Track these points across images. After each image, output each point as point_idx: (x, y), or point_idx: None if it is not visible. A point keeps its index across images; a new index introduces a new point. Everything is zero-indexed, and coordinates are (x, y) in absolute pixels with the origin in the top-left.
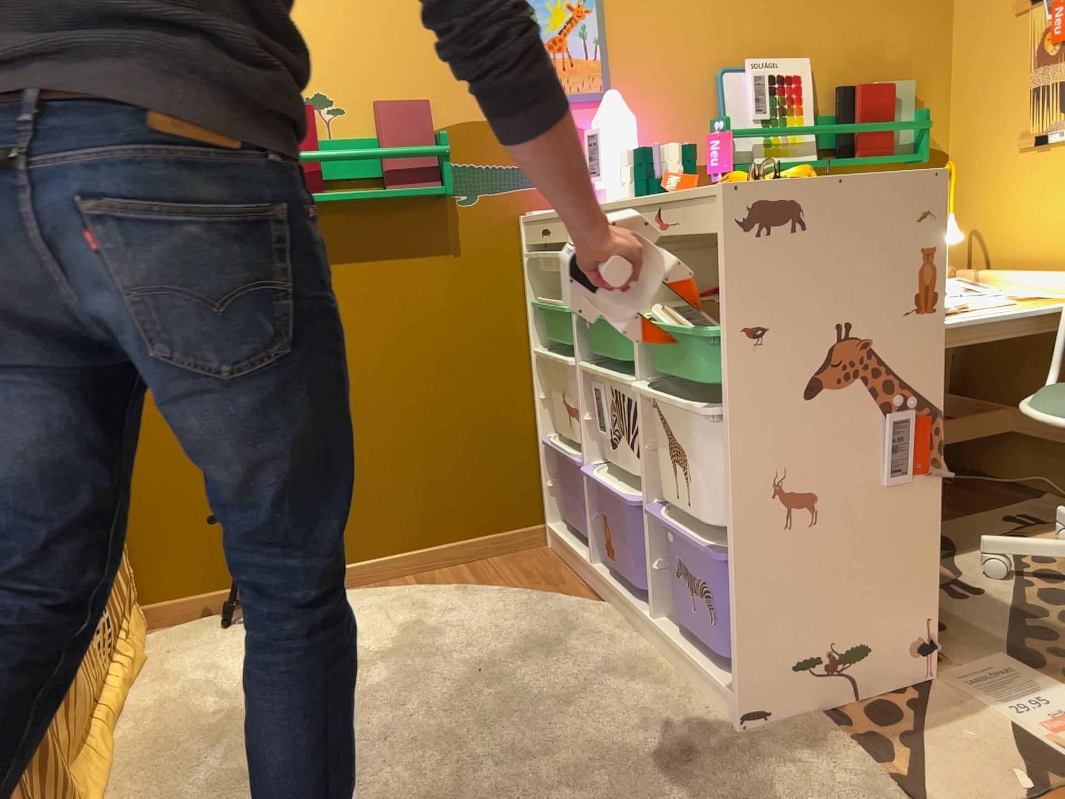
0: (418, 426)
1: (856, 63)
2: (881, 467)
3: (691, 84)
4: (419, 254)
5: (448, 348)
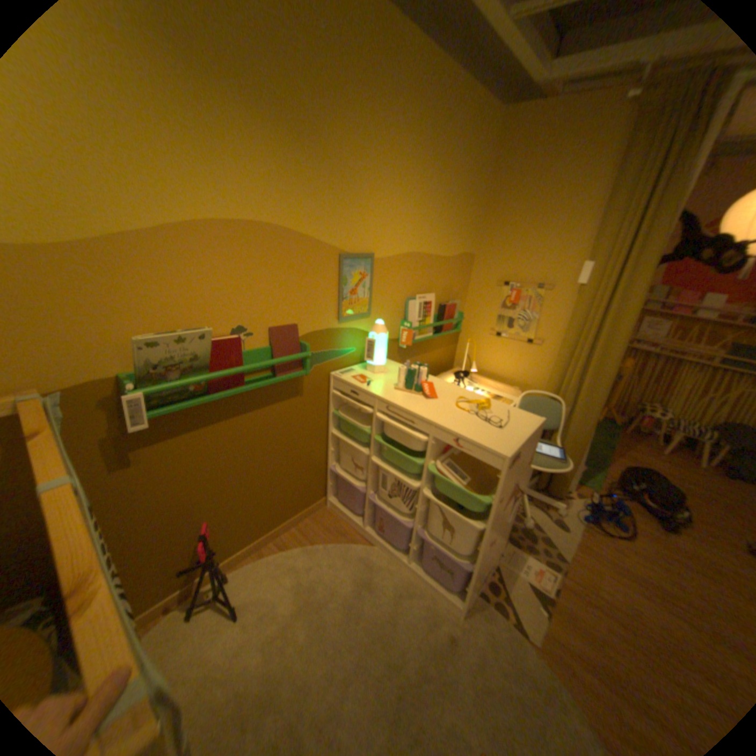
0: (278, 478)
1: (445, 292)
2: (510, 517)
3: (397, 305)
4: (285, 400)
5: (294, 439)
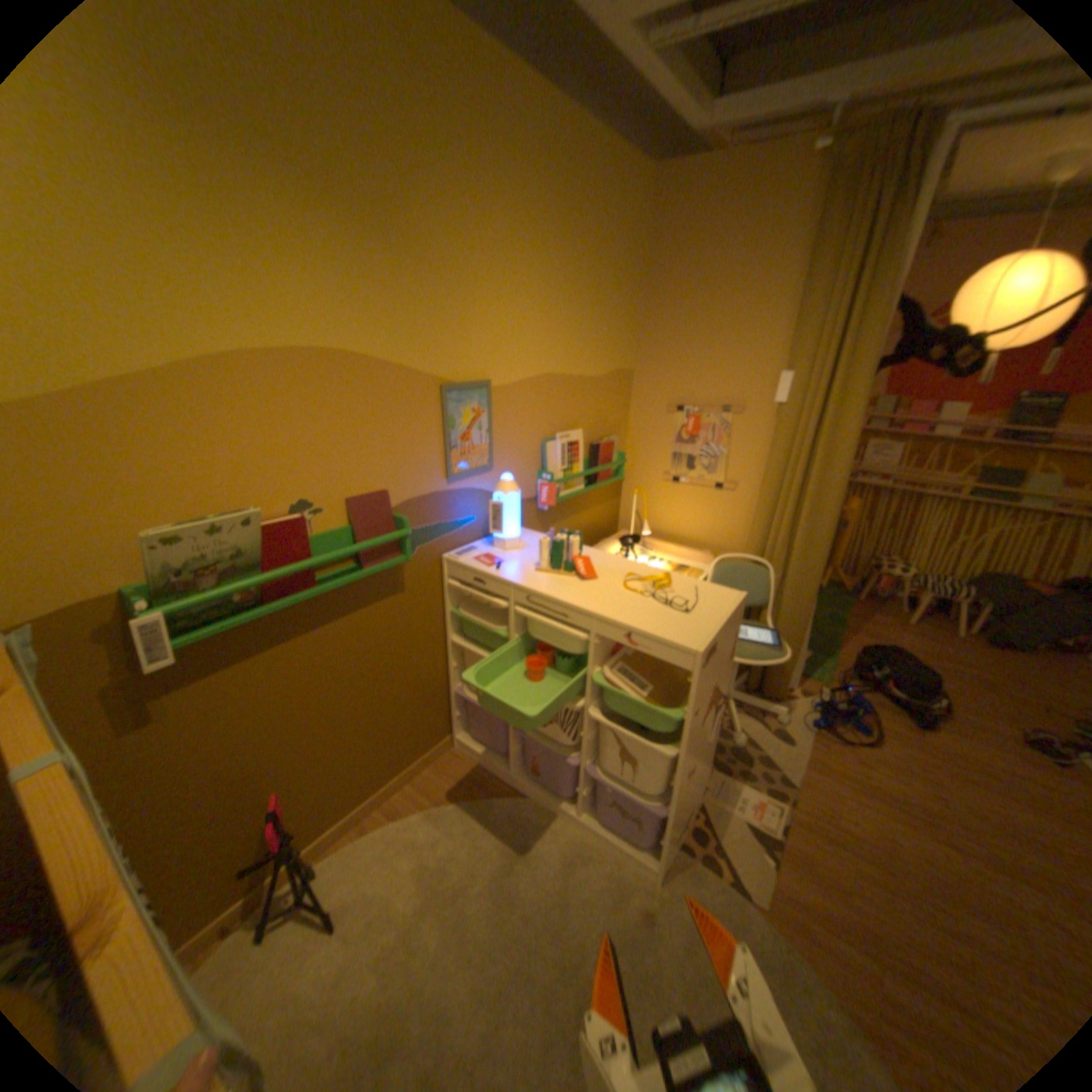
0: (378, 715)
1: (596, 427)
2: (711, 734)
3: (530, 451)
4: (378, 602)
5: (397, 657)
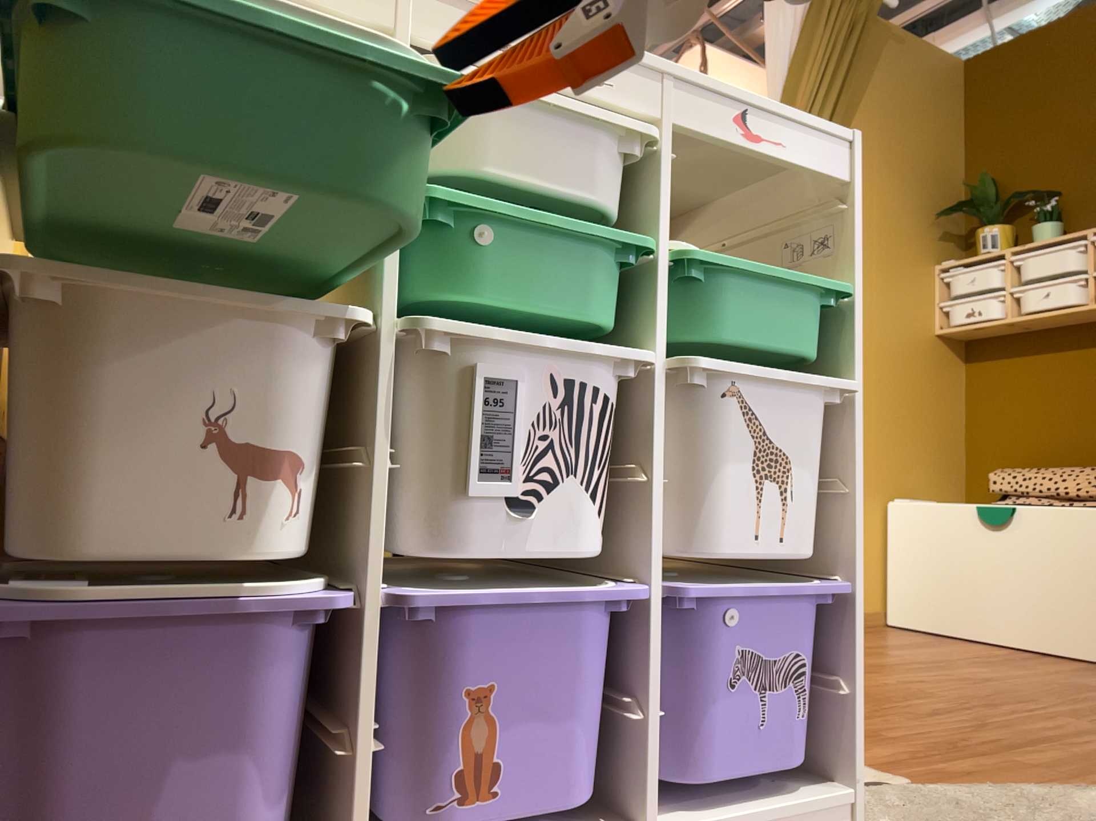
0: None
1: None
2: None
3: None
4: None
5: None
